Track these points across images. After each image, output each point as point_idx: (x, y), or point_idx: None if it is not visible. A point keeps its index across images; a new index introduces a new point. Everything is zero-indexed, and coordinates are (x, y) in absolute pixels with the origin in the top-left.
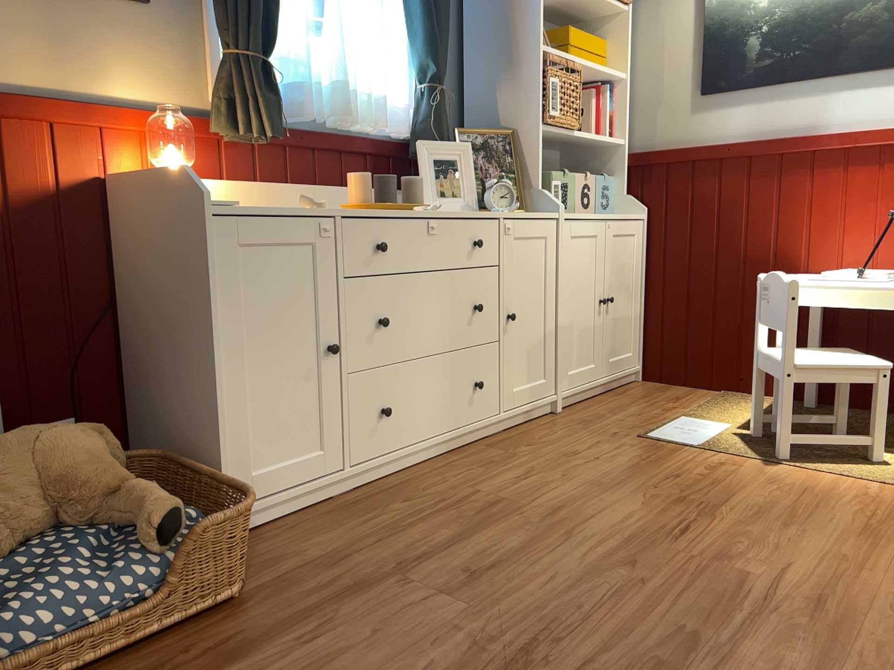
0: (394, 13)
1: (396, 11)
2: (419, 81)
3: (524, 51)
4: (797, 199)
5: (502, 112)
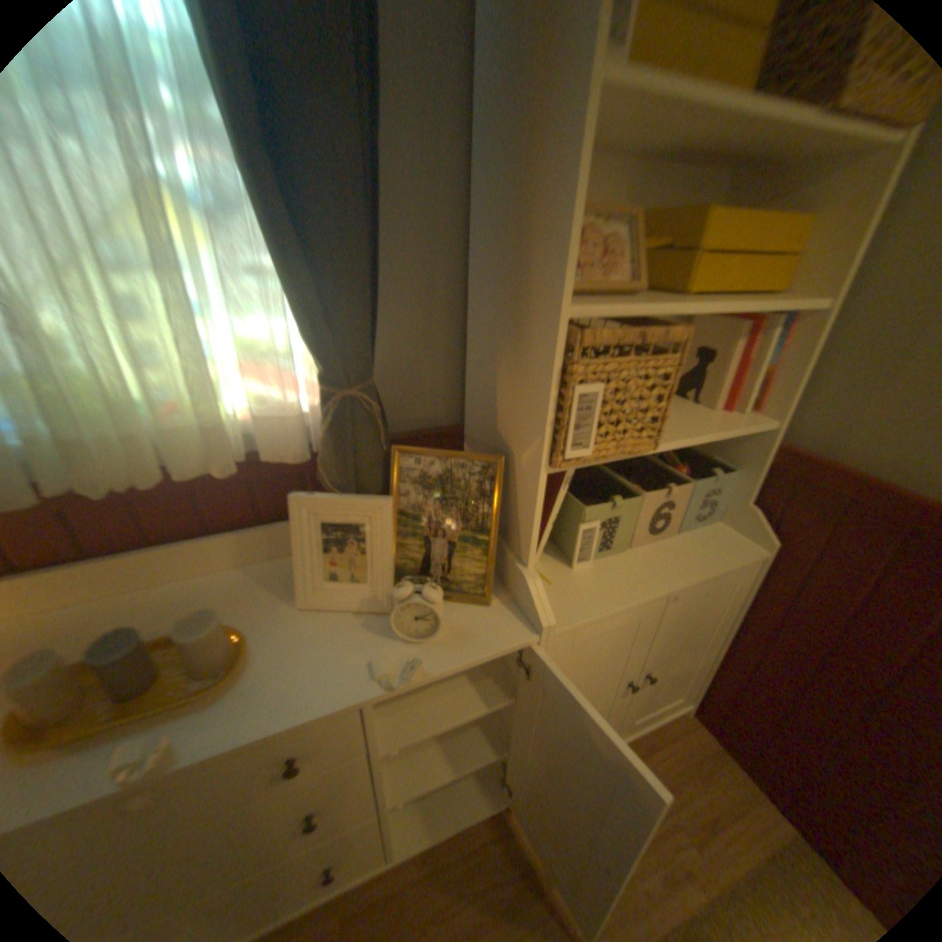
0: (251, 232)
1: (249, 231)
2: (320, 369)
3: (538, 311)
4: None
5: (502, 408)
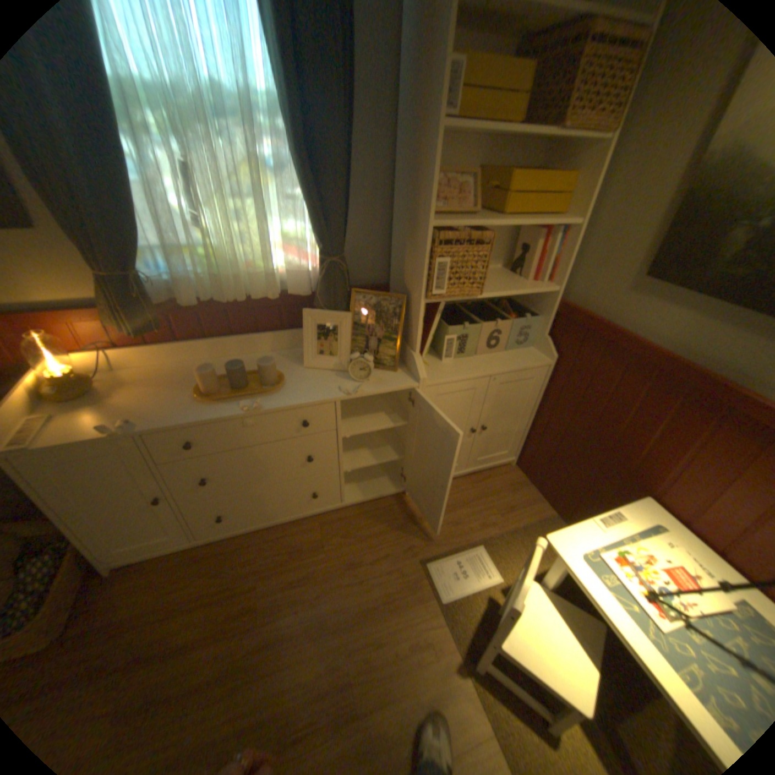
0: (292, 182)
1: (291, 183)
2: (318, 249)
3: (420, 224)
4: (689, 440)
5: (406, 272)
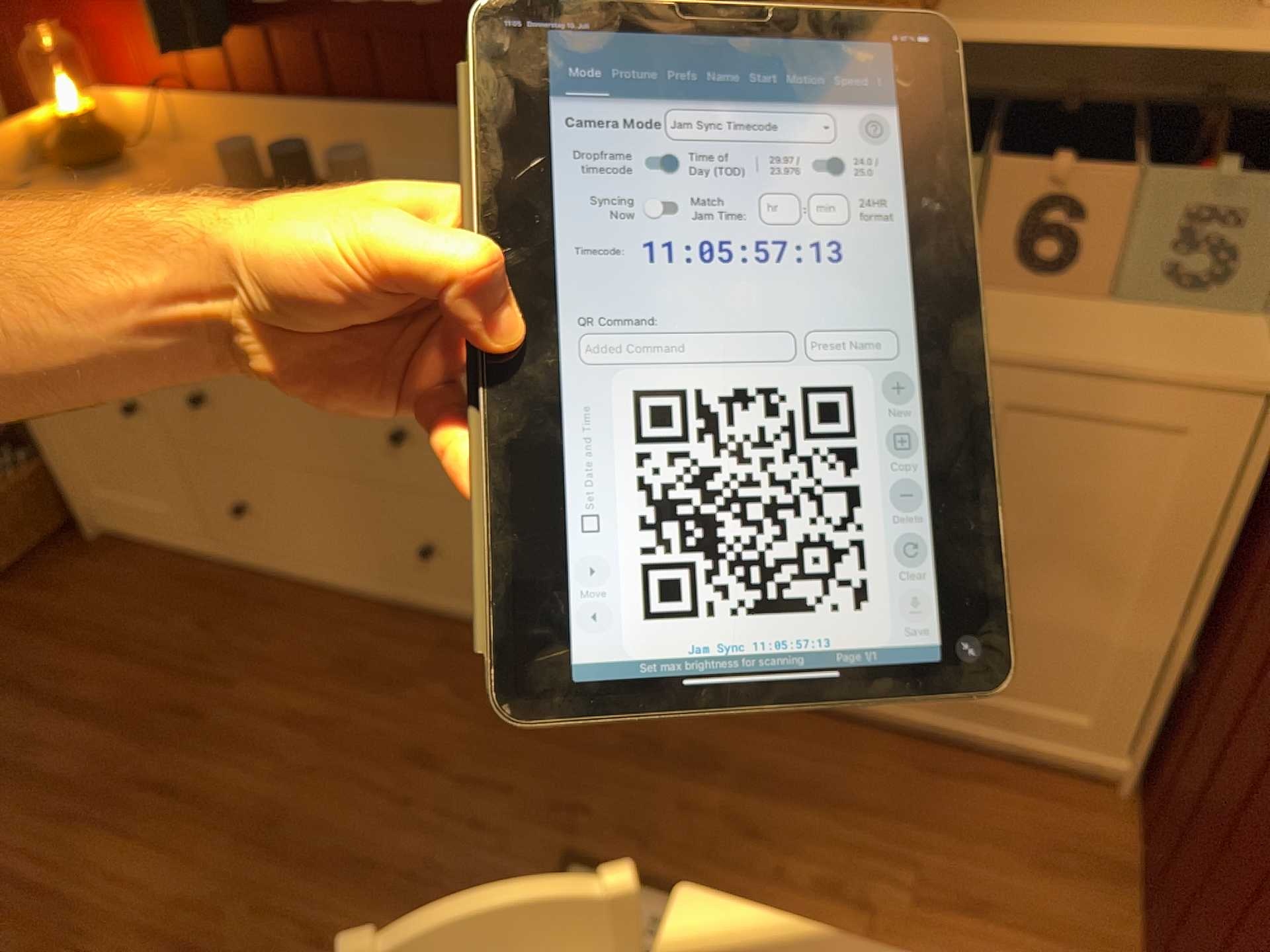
0: None
1: None
2: None
3: None
4: None
5: None
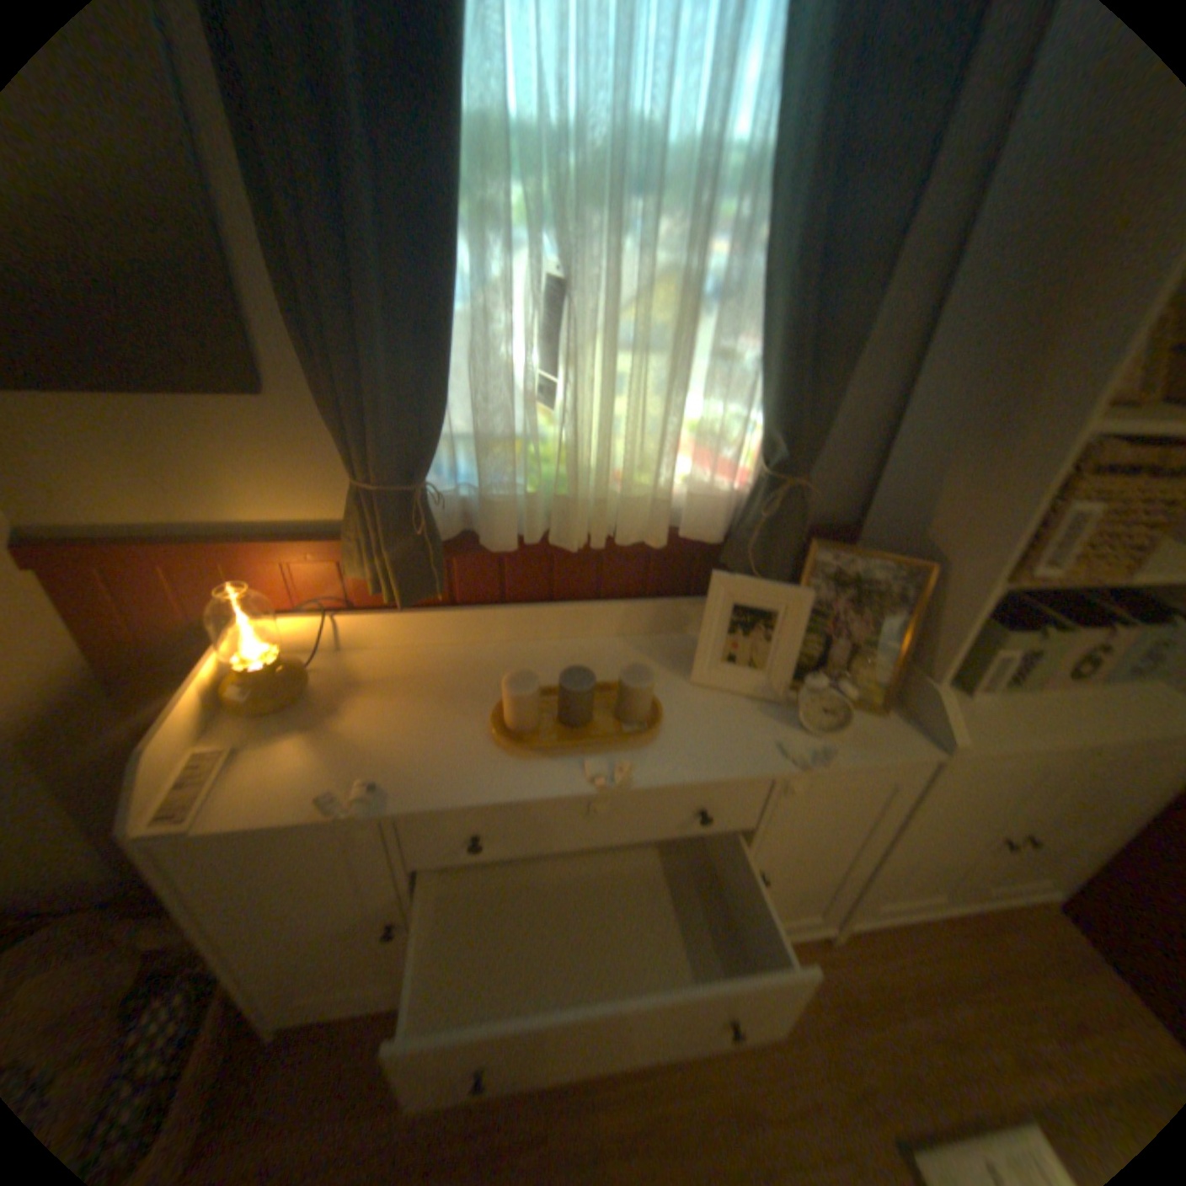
0: (746, 324)
1: (749, 325)
2: (766, 457)
3: (1042, 423)
4: None
5: (943, 516)
